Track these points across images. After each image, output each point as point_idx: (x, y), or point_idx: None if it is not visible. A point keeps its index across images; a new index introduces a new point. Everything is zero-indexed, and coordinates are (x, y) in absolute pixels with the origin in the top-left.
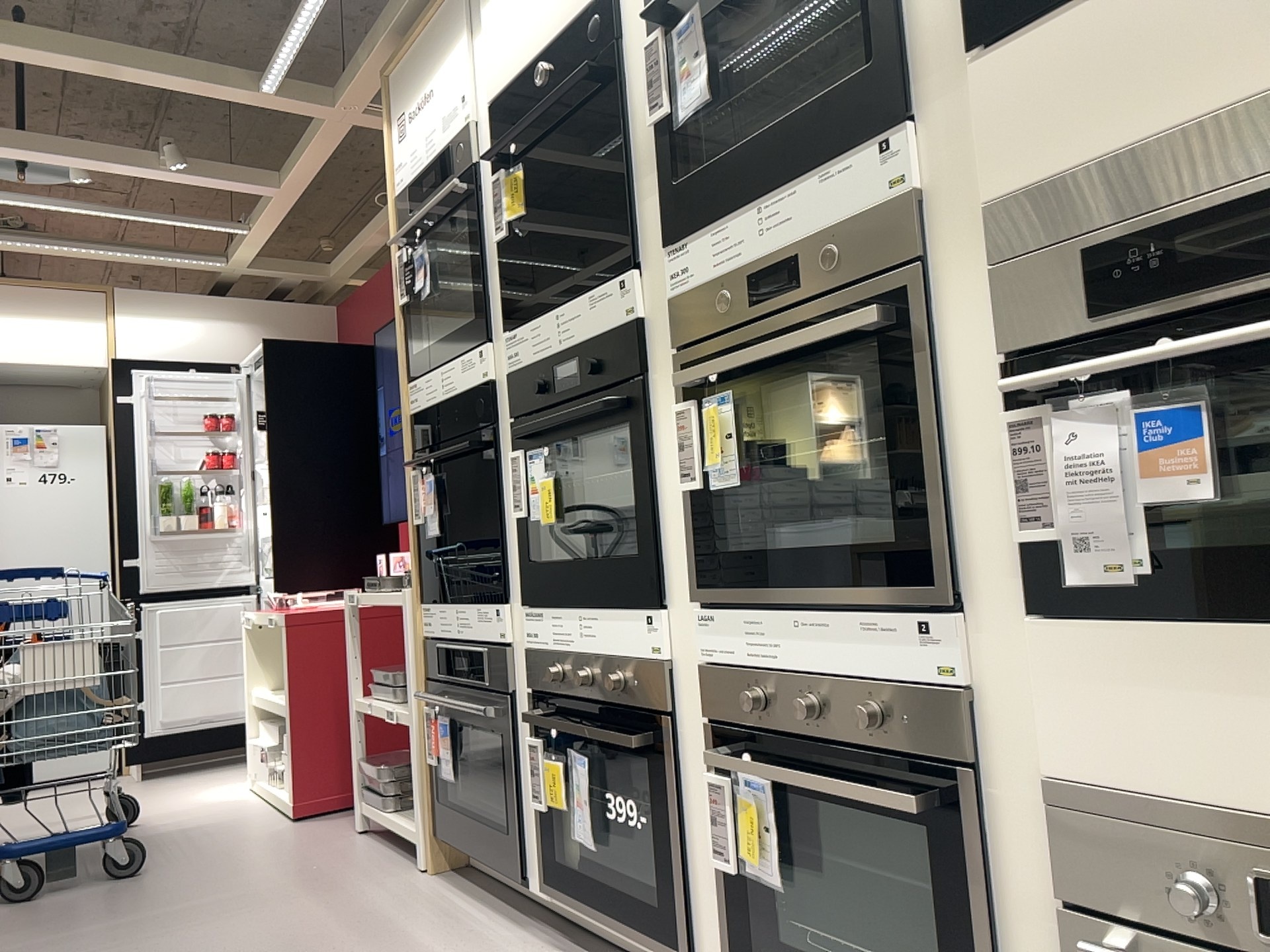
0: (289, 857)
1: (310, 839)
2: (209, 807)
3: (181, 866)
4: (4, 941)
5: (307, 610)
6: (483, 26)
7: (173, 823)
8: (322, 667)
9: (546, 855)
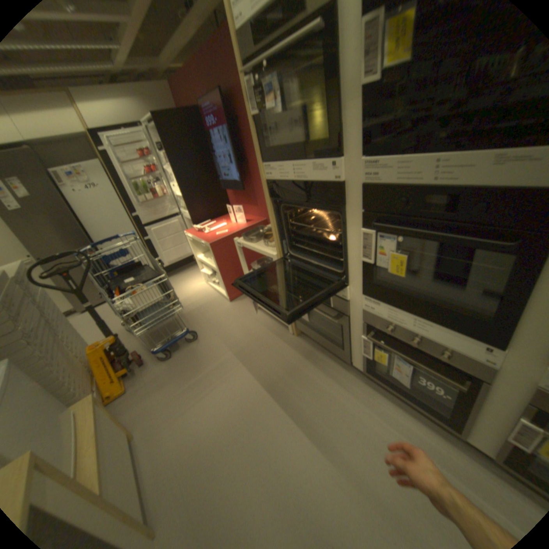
0: (241, 328)
1: (241, 315)
2: (197, 296)
3: (208, 335)
4: (173, 388)
5: (214, 240)
6: None
7: (191, 307)
8: (226, 258)
9: (368, 367)
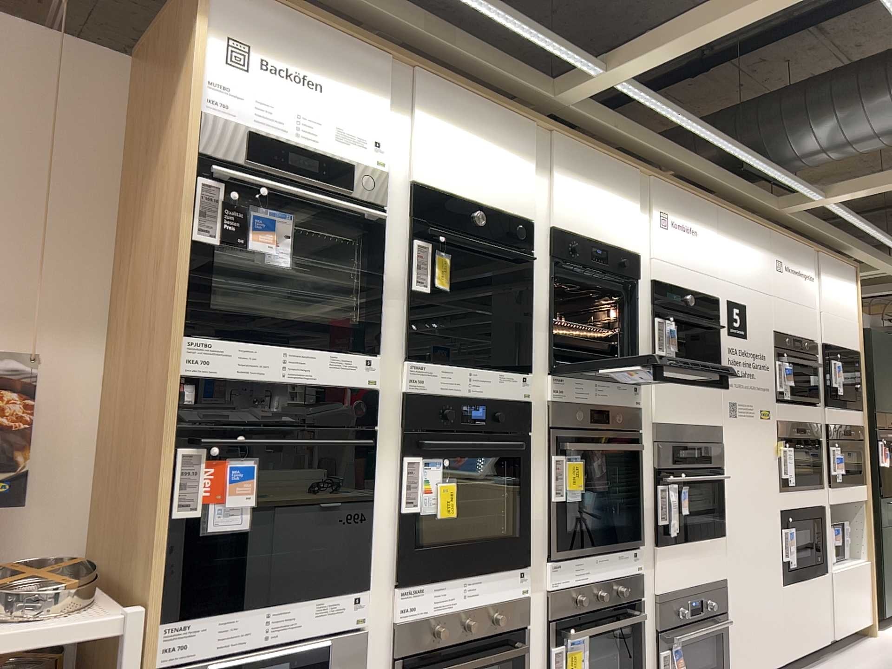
0: None
1: None
2: None
3: None
4: None
5: None
6: (421, 129)
7: None
8: None
9: None
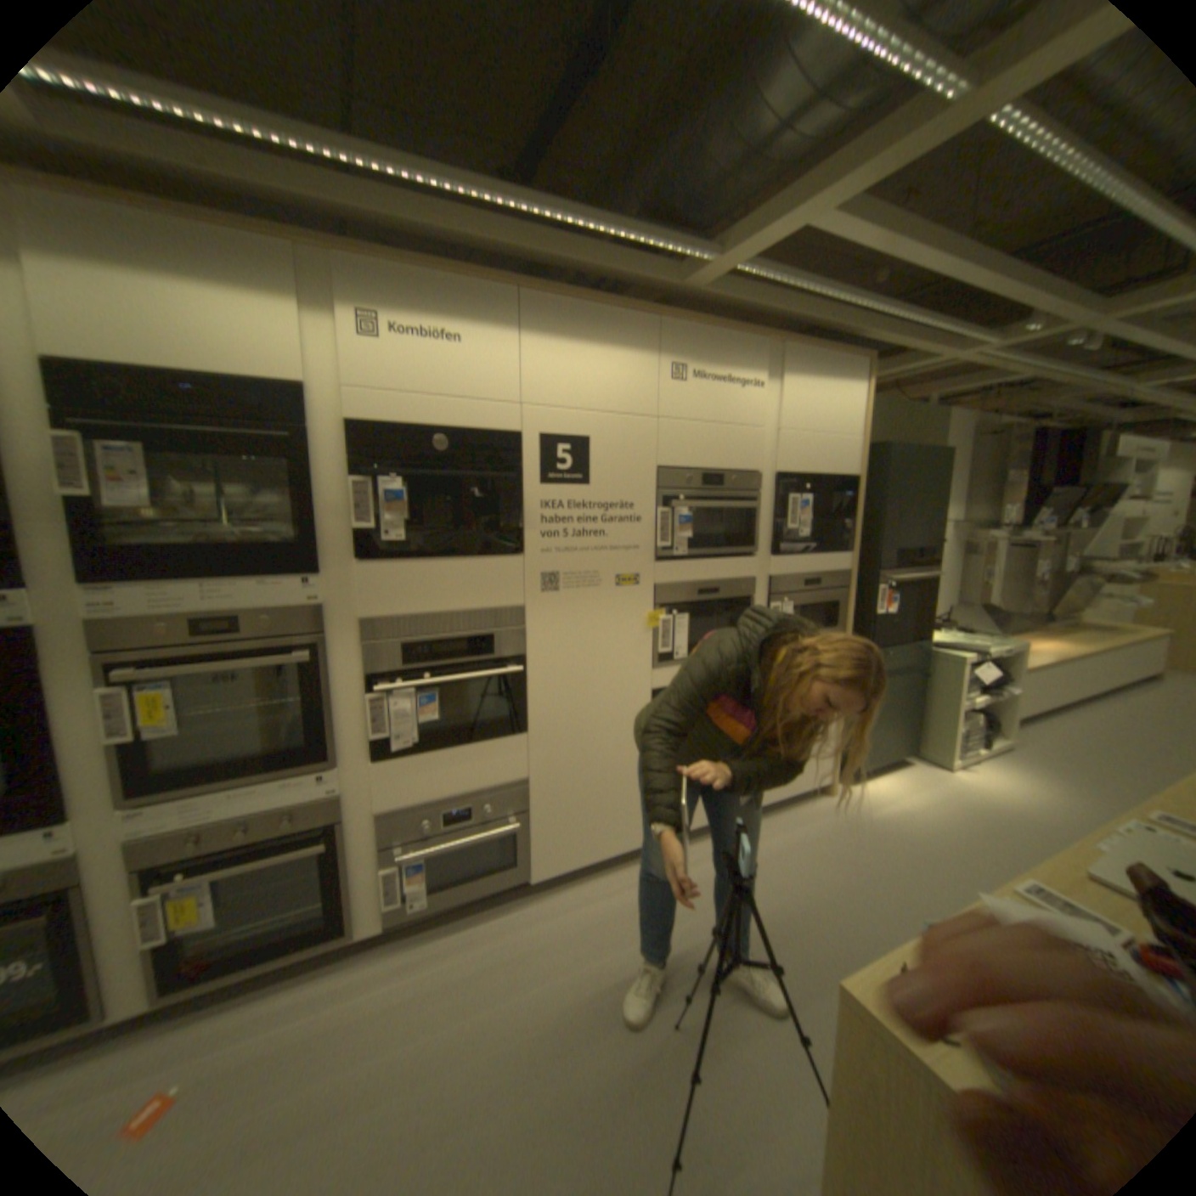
0: None
1: None
2: None
3: None
4: None
5: None
6: None
7: None
8: None
9: None
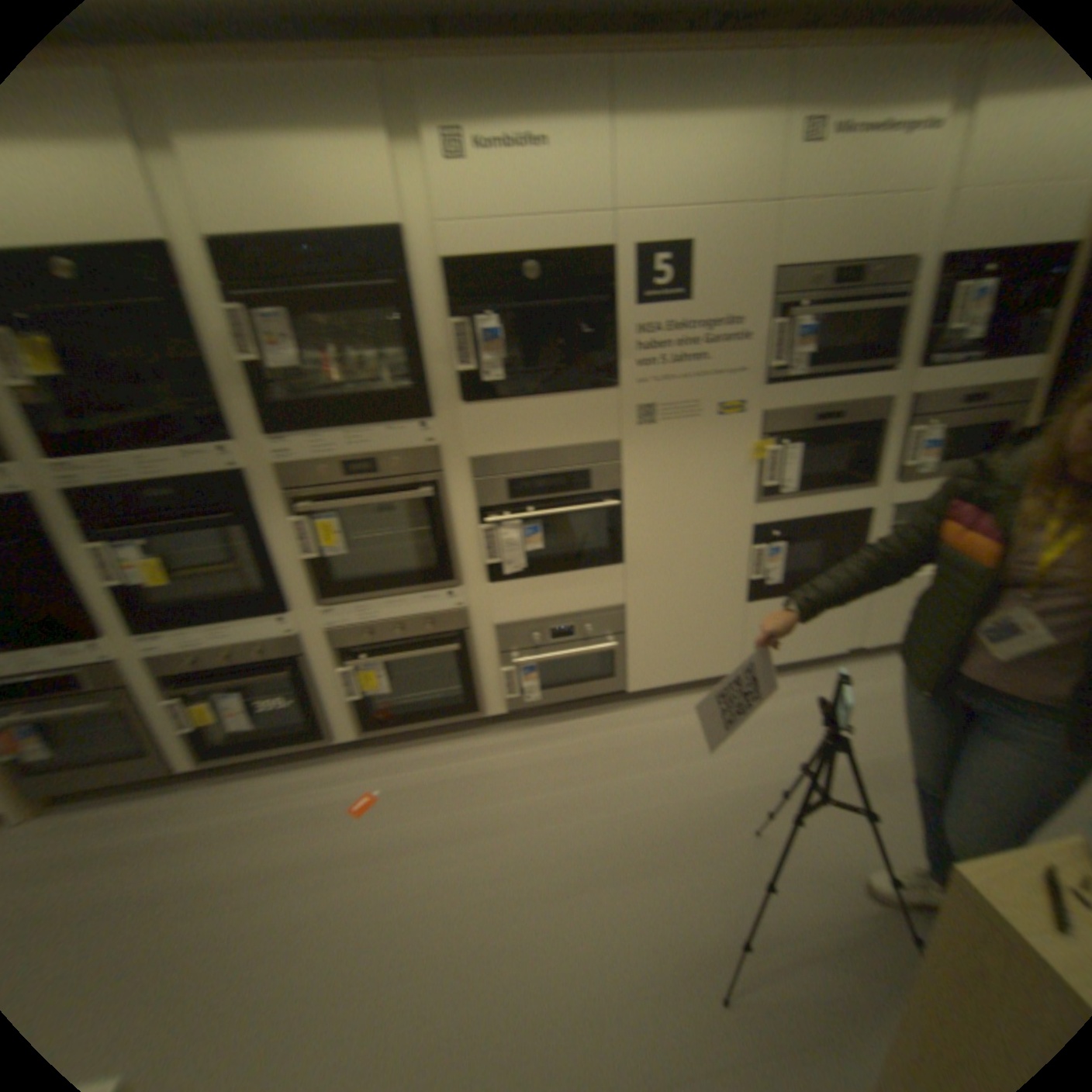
0: None
1: None
2: None
3: None
4: None
5: None
6: None
7: None
8: None
9: (188, 754)
